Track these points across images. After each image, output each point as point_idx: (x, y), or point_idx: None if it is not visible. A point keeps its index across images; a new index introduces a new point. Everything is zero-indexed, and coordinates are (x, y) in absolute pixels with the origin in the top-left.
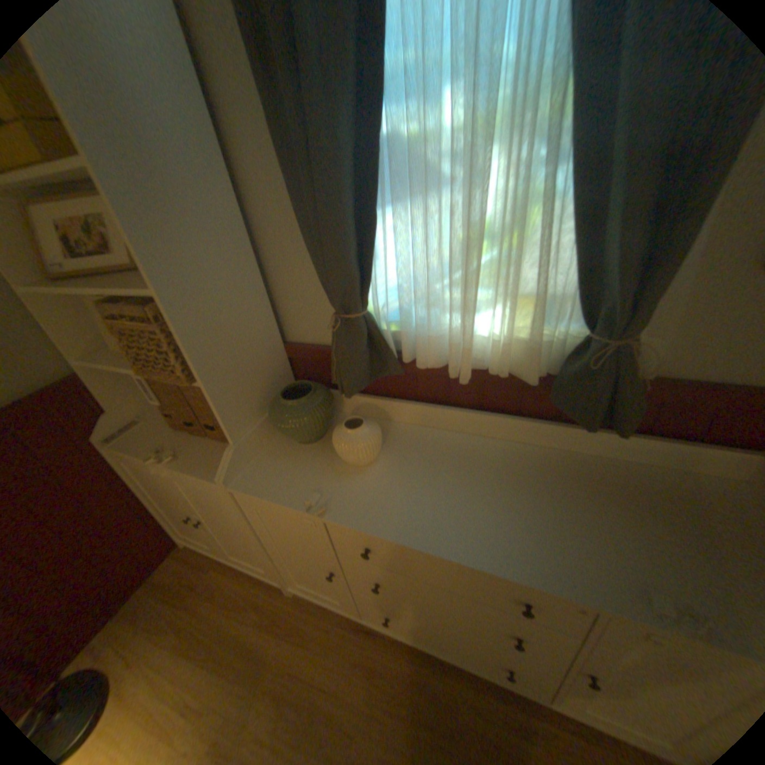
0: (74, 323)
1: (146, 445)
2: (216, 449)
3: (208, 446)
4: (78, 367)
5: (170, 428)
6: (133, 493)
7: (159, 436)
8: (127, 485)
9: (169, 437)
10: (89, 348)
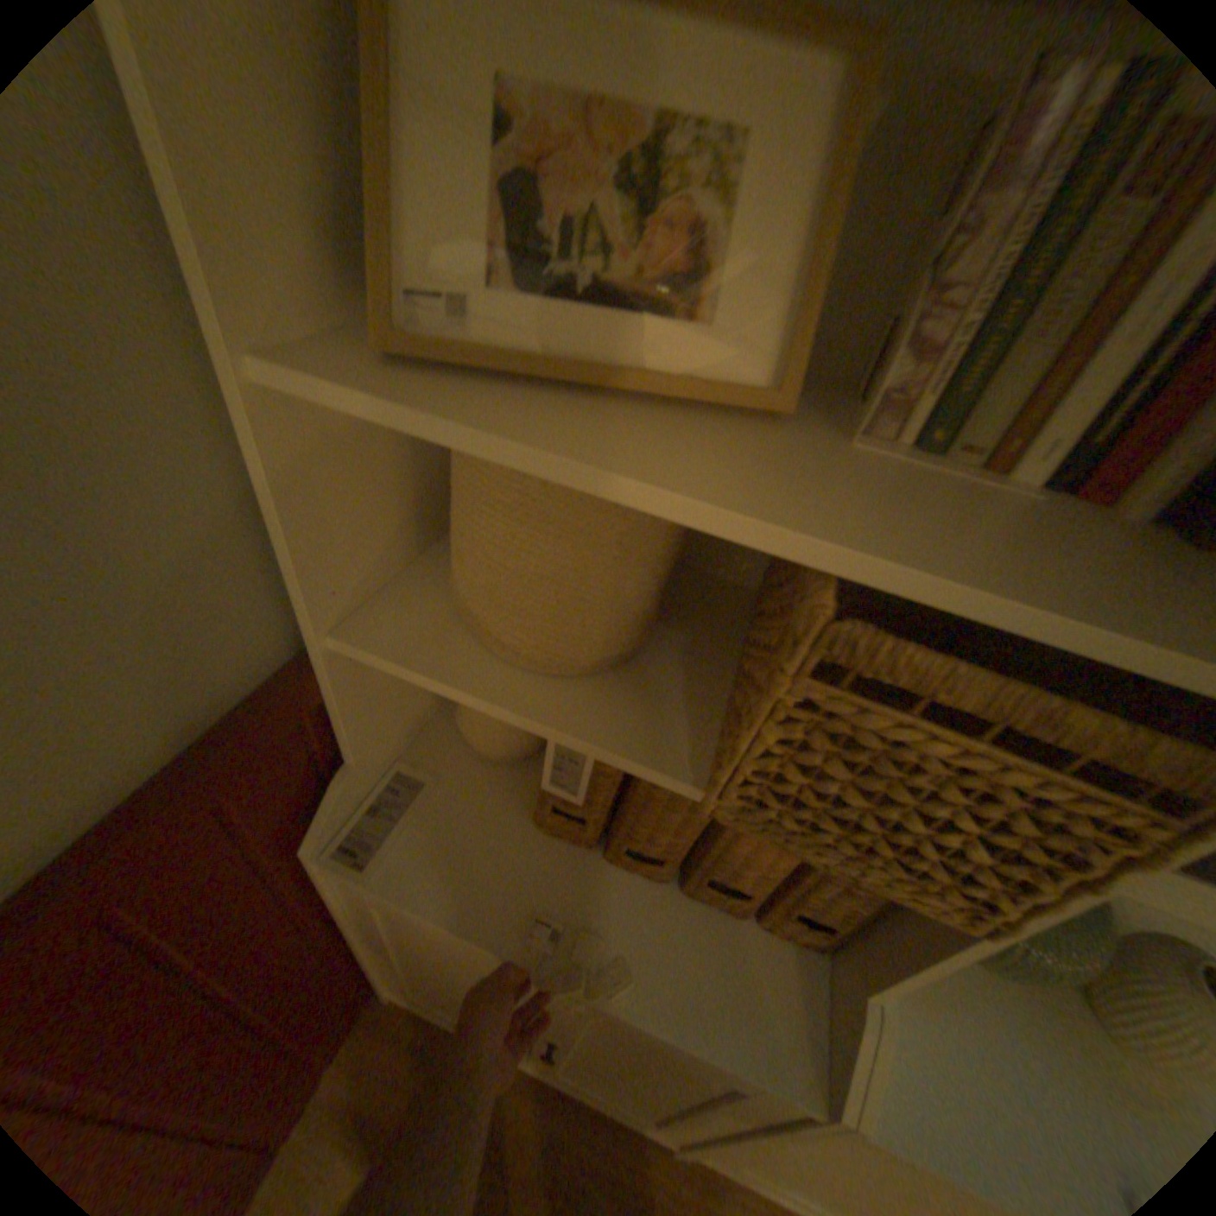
0: (367, 508)
1: (500, 892)
2: (732, 942)
3: (699, 925)
4: (340, 653)
5: (540, 824)
6: (345, 934)
7: (521, 852)
8: (340, 924)
9: (556, 864)
10: (378, 587)
